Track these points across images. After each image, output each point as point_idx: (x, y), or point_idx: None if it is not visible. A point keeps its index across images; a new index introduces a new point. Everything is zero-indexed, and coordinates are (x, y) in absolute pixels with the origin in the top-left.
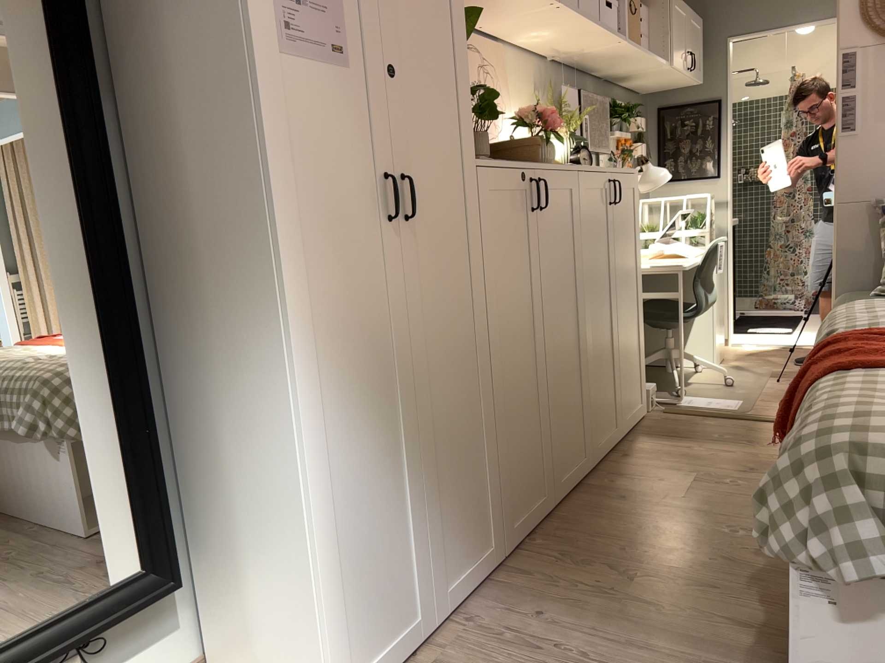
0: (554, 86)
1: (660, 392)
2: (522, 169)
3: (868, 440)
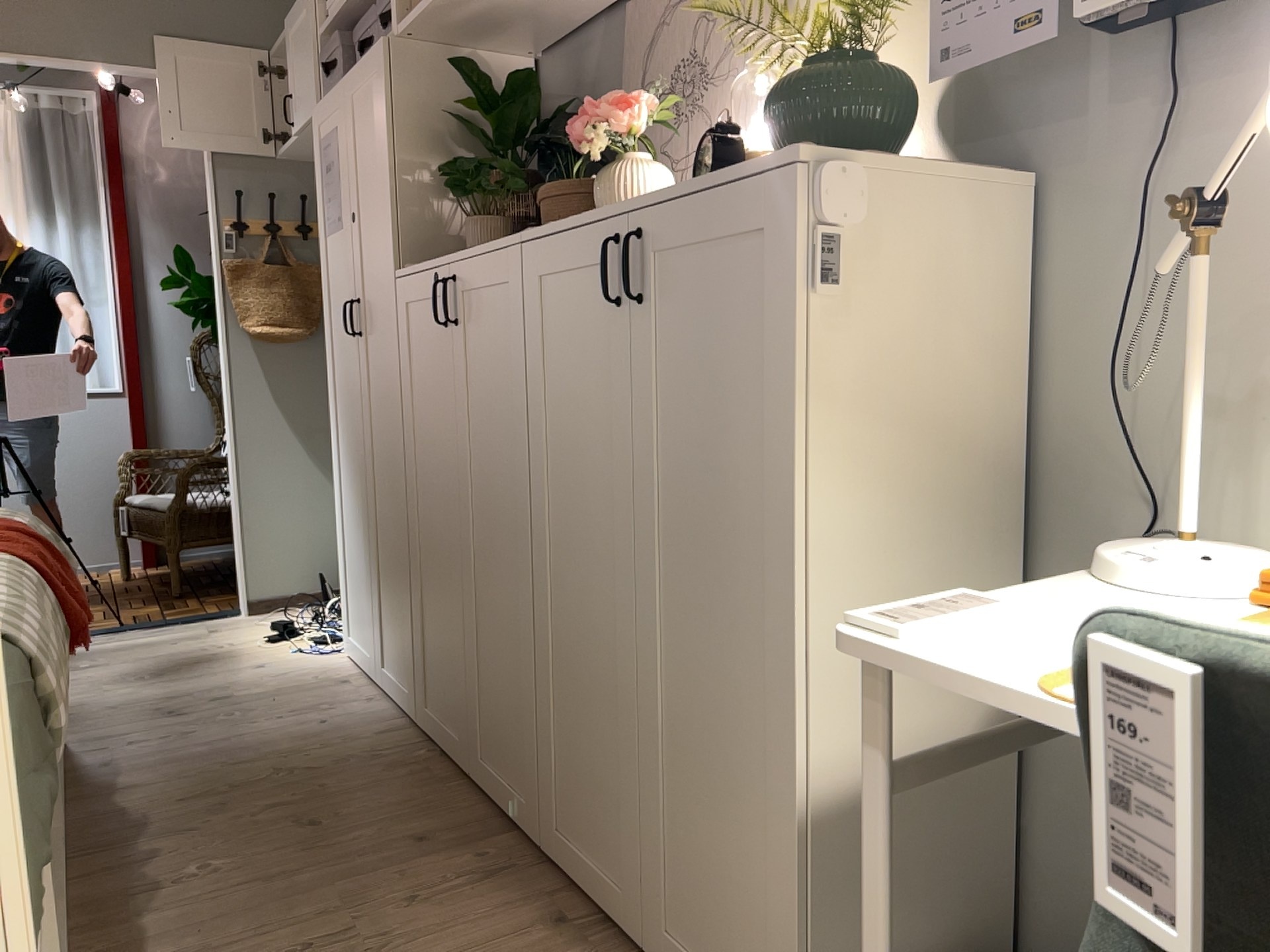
0: None
1: None
2: (432, 271)
3: None
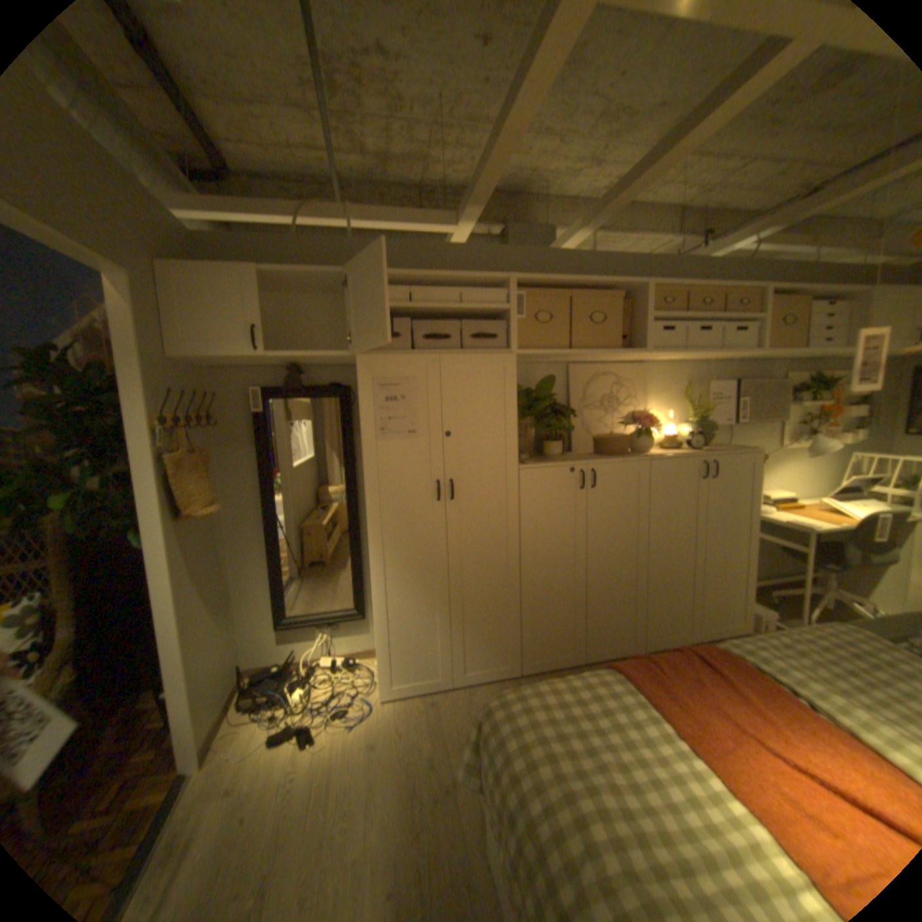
0: (712, 380)
1: (799, 623)
2: (570, 467)
3: (504, 708)
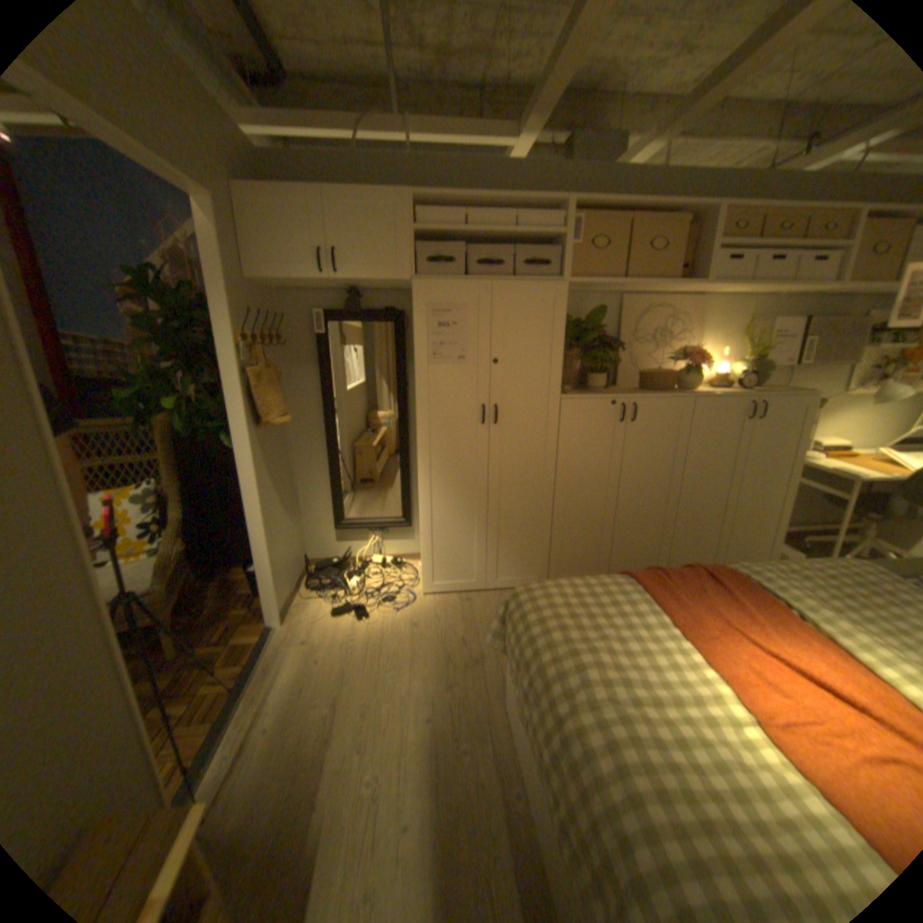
0: (779, 316)
1: None
2: (612, 400)
3: (528, 593)
